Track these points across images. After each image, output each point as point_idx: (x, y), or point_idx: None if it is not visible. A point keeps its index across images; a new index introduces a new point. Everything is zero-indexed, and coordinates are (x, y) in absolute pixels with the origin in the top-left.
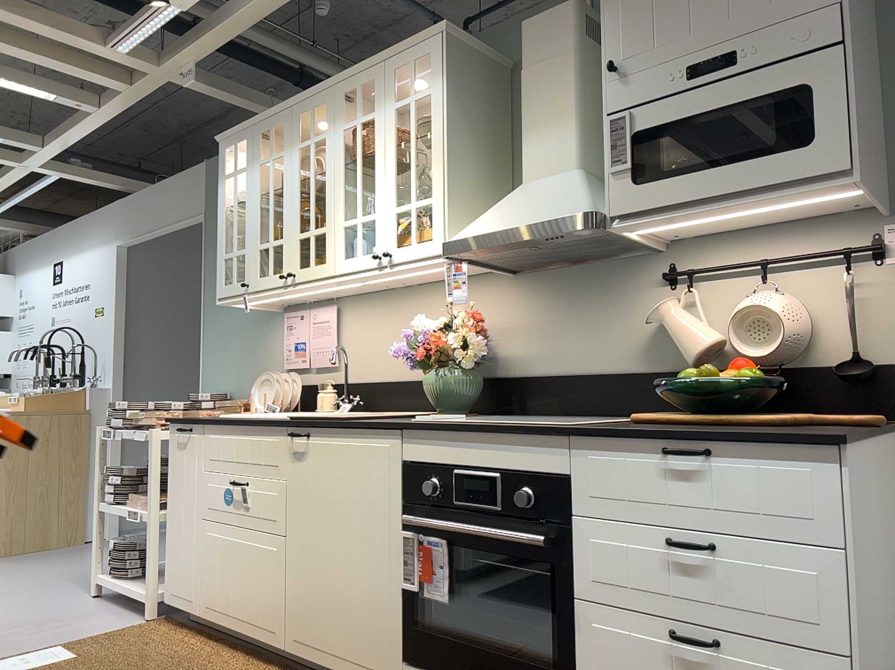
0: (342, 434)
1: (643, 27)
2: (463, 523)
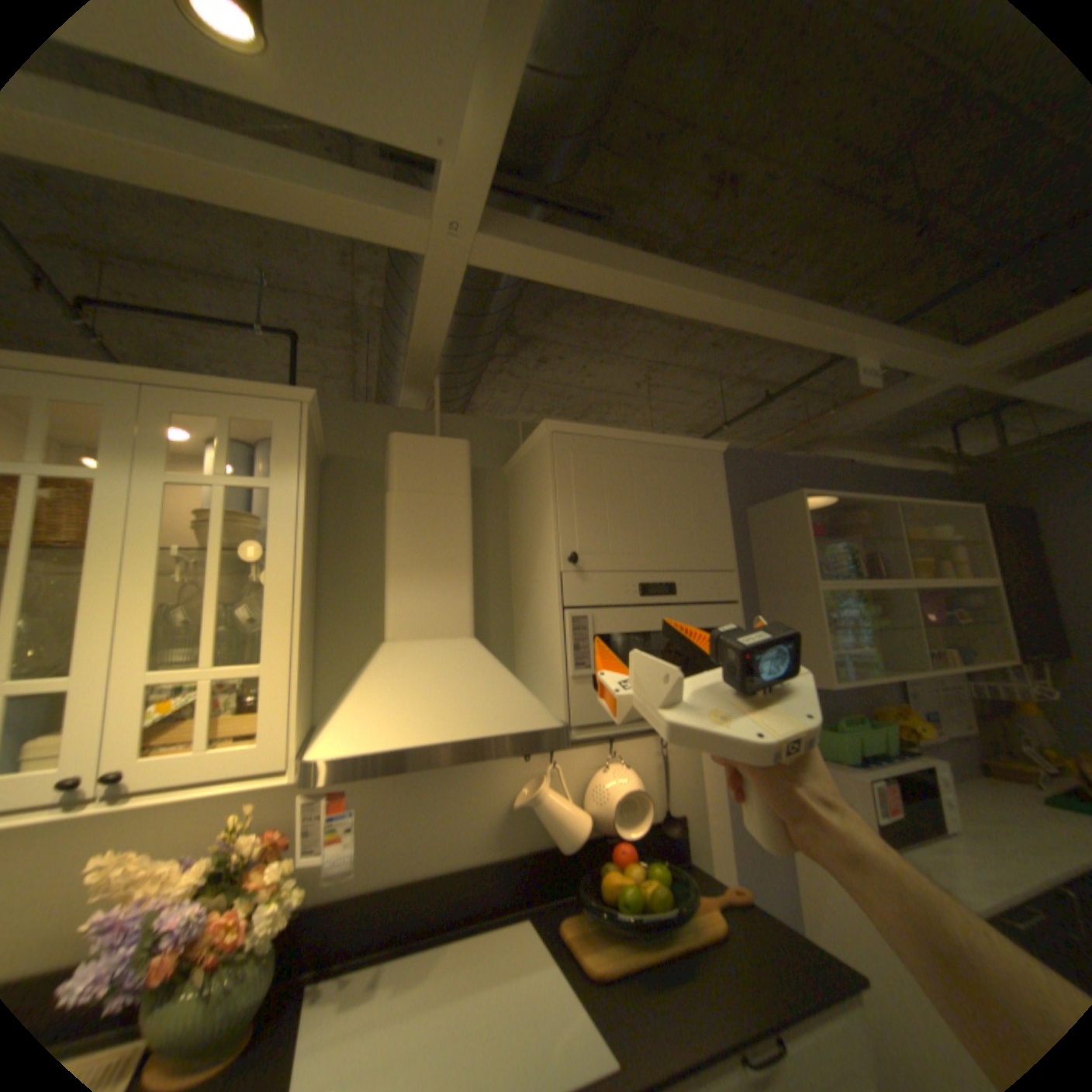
0: None
1: (600, 526)
2: None
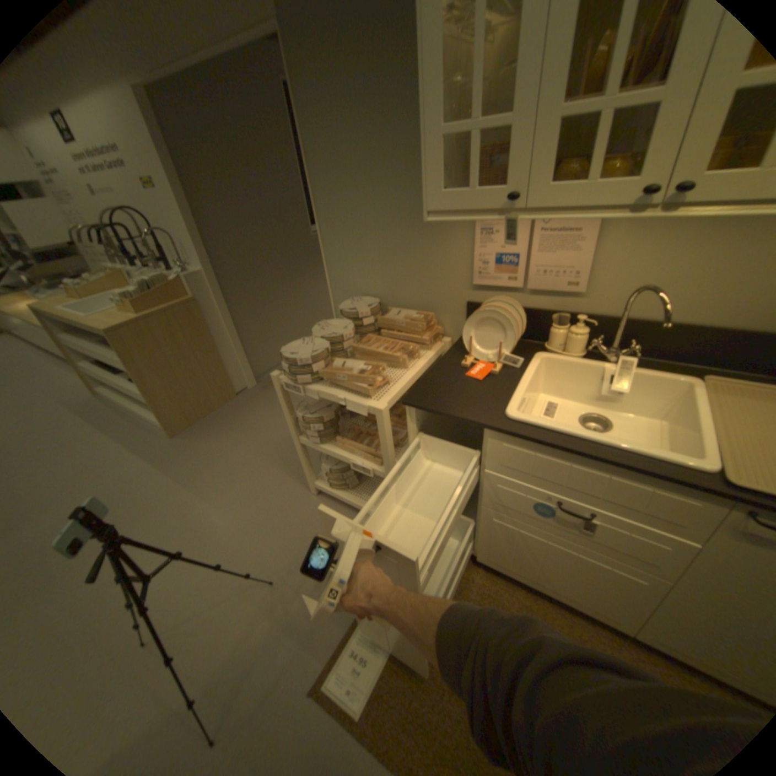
0: None
1: None
2: None
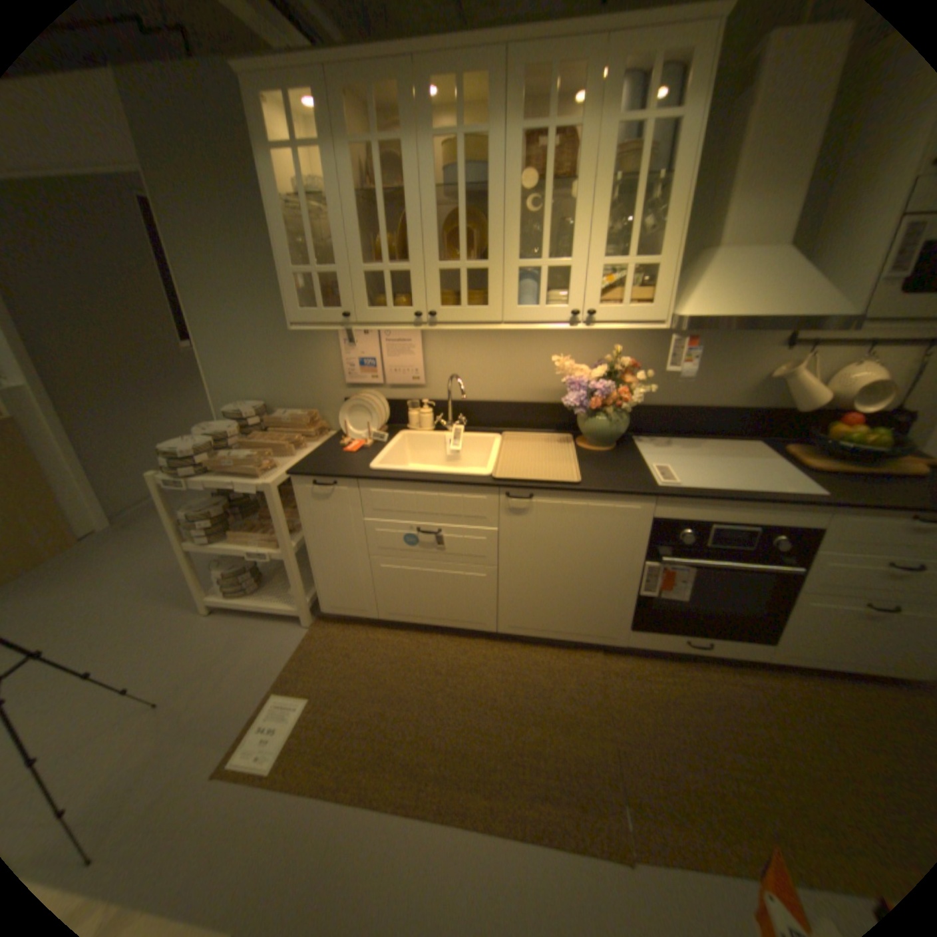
0: (581, 497)
1: None
2: (714, 557)
